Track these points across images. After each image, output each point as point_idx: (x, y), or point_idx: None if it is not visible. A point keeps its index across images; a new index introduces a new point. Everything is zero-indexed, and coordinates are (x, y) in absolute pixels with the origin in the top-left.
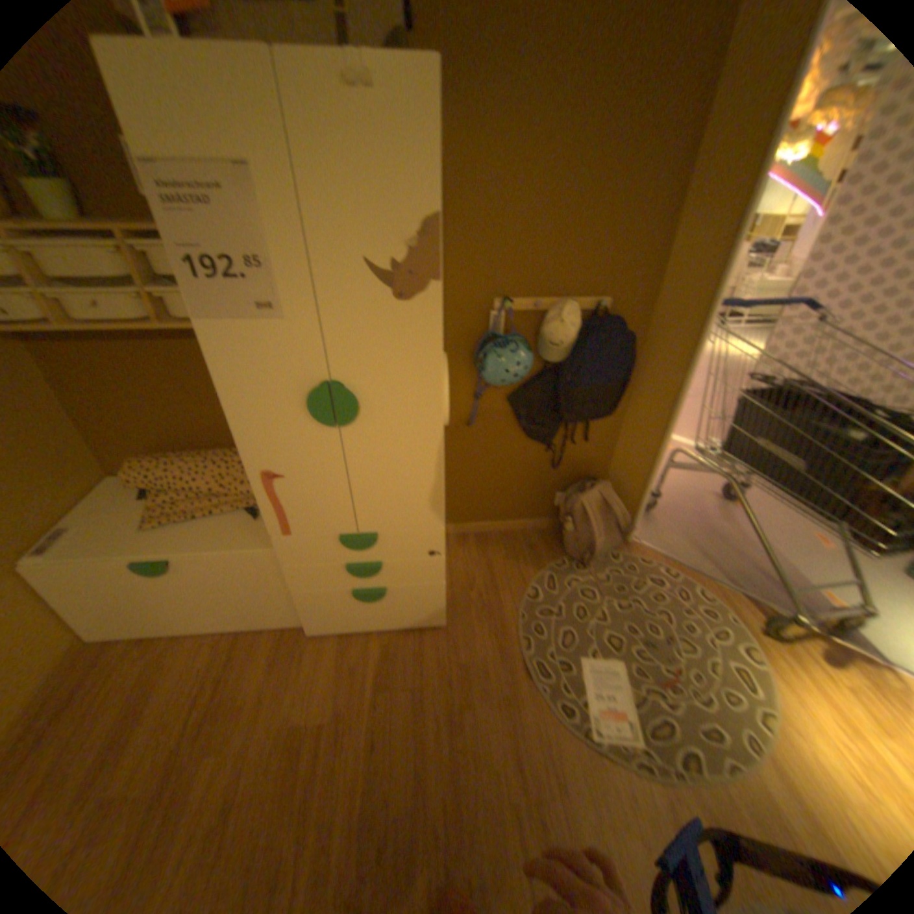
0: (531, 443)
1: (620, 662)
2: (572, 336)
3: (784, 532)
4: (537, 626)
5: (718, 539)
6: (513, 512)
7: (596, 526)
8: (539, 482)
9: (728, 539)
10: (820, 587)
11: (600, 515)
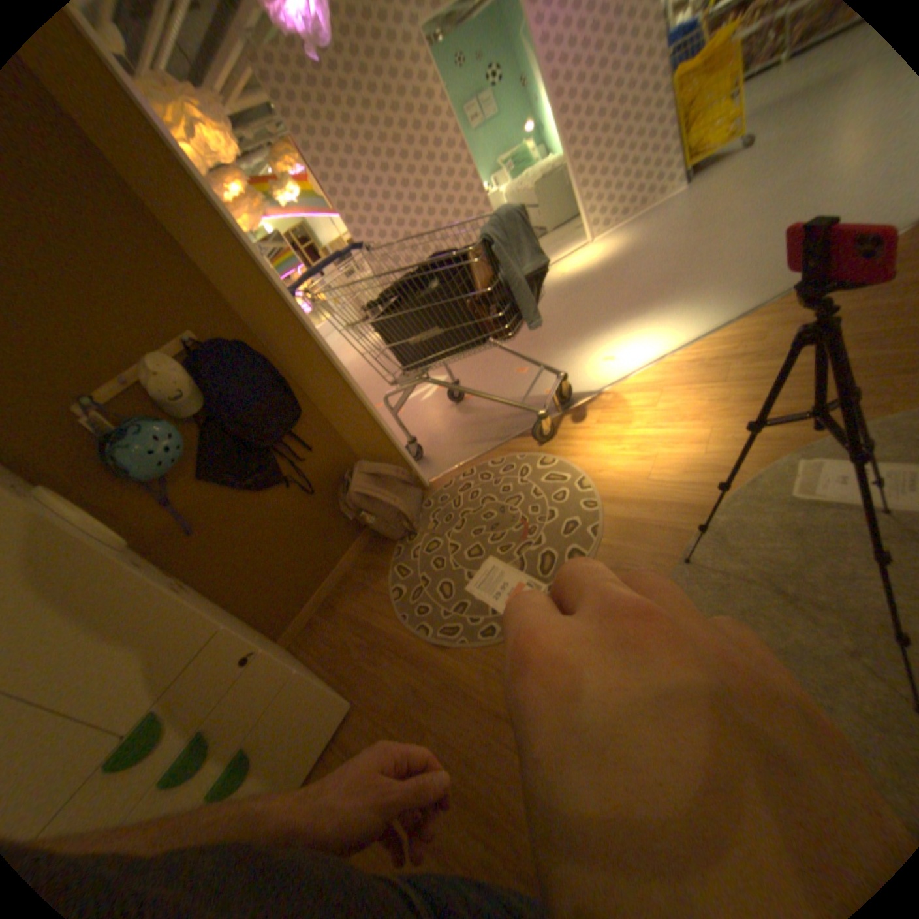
0: (268, 492)
1: (489, 556)
2: (181, 377)
3: (501, 385)
4: (420, 607)
5: (470, 423)
6: (326, 558)
7: (388, 496)
8: (316, 514)
9: (476, 418)
10: (541, 391)
11: (376, 485)
